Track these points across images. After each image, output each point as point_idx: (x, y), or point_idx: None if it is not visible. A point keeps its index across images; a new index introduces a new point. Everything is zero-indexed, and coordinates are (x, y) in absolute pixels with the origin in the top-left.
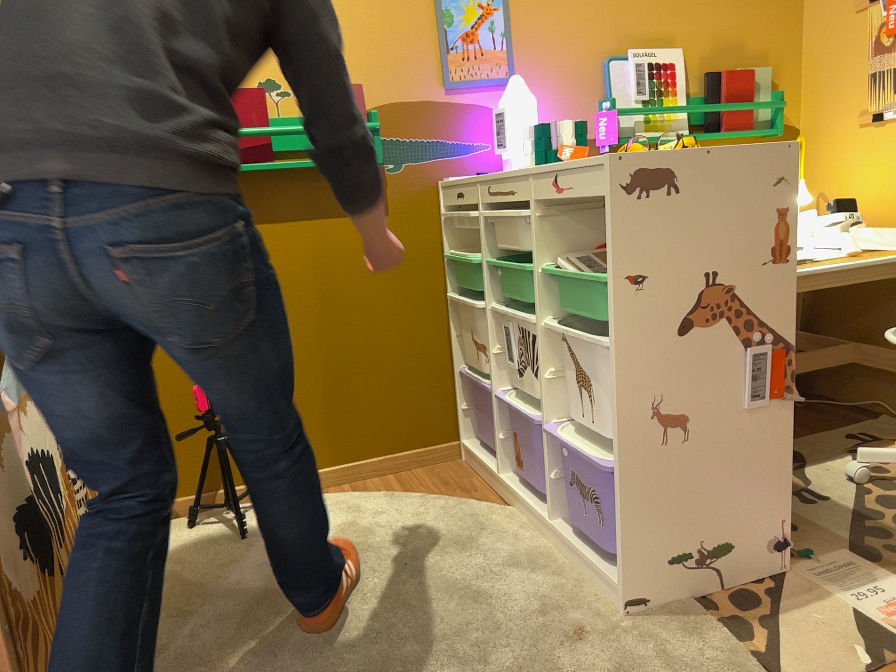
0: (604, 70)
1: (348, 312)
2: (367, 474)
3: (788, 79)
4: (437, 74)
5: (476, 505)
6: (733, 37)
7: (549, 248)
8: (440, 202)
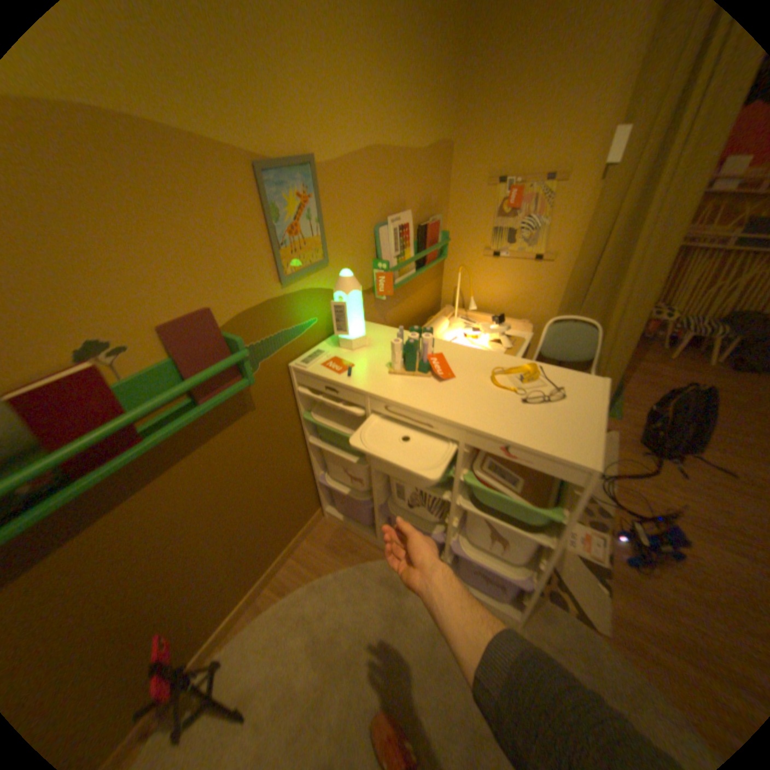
0: (374, 235)
1: (241, 495)
2: (275, 571)
3: (444, 219)
4: (274, 272)
5: (374, 565)
6: (428, 195)
7: (463, 462)
8: (293, 380)
